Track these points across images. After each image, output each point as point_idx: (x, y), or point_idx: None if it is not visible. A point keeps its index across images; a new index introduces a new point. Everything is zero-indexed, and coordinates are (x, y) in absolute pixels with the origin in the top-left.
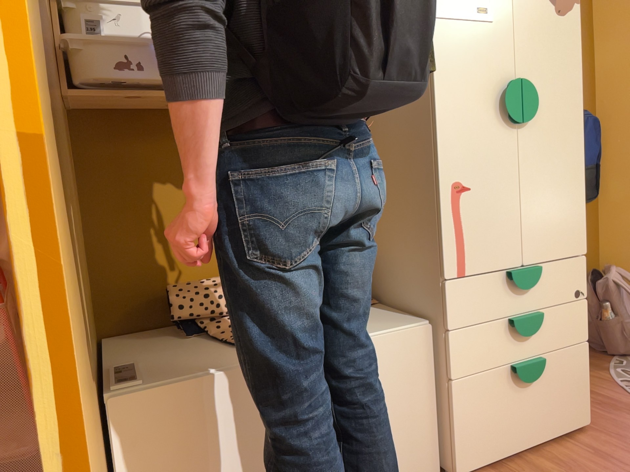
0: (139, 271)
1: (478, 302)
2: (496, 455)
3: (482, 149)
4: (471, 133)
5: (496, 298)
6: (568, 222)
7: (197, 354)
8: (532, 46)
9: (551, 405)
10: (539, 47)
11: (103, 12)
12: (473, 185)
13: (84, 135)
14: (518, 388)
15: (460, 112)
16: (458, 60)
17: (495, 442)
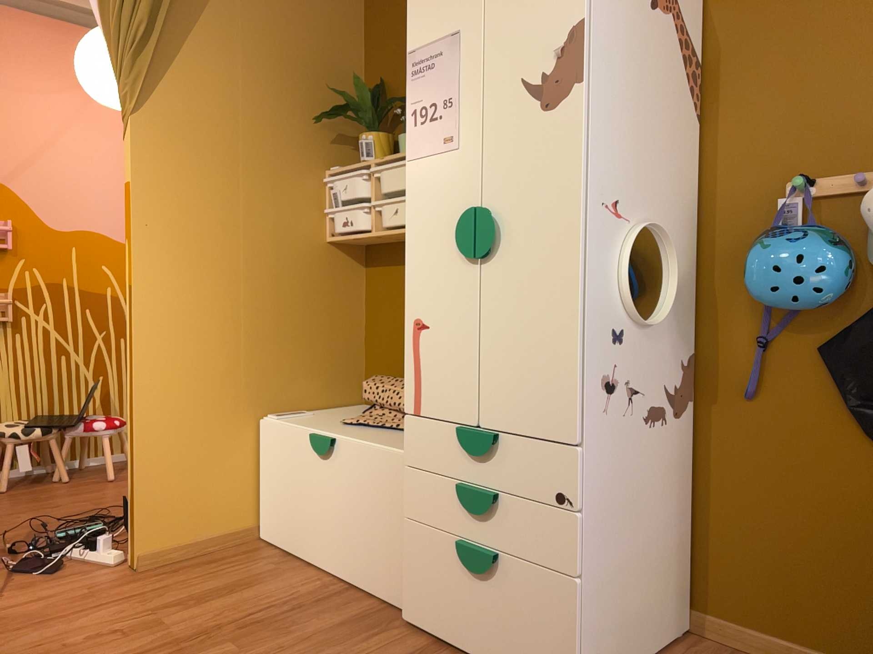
0: (383, 362)
1: (430, 448)
2: (438, 630)
3: (440, 286)
4: (430, 268)
5: (448, 452)
6: (546, 390)
7: (327, 419)
8: (503, 162)
9: (509, 628)
10: (513, 160)
11: (342, 184)
12: (430, 322)
13: (368, 260)
14: (466, 572)
15: (423, 248)
16: (423, 196)
17: (438, 614)
